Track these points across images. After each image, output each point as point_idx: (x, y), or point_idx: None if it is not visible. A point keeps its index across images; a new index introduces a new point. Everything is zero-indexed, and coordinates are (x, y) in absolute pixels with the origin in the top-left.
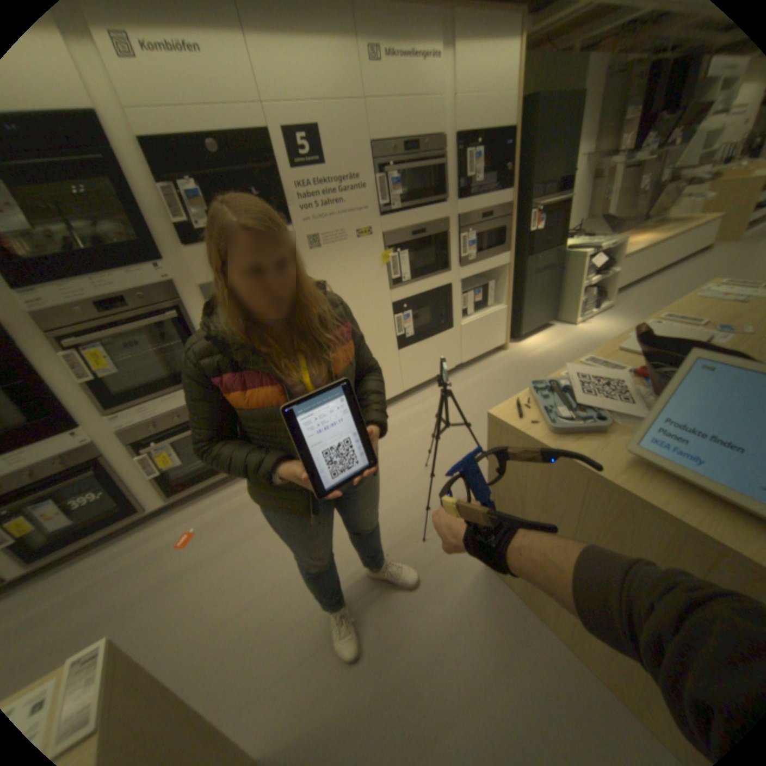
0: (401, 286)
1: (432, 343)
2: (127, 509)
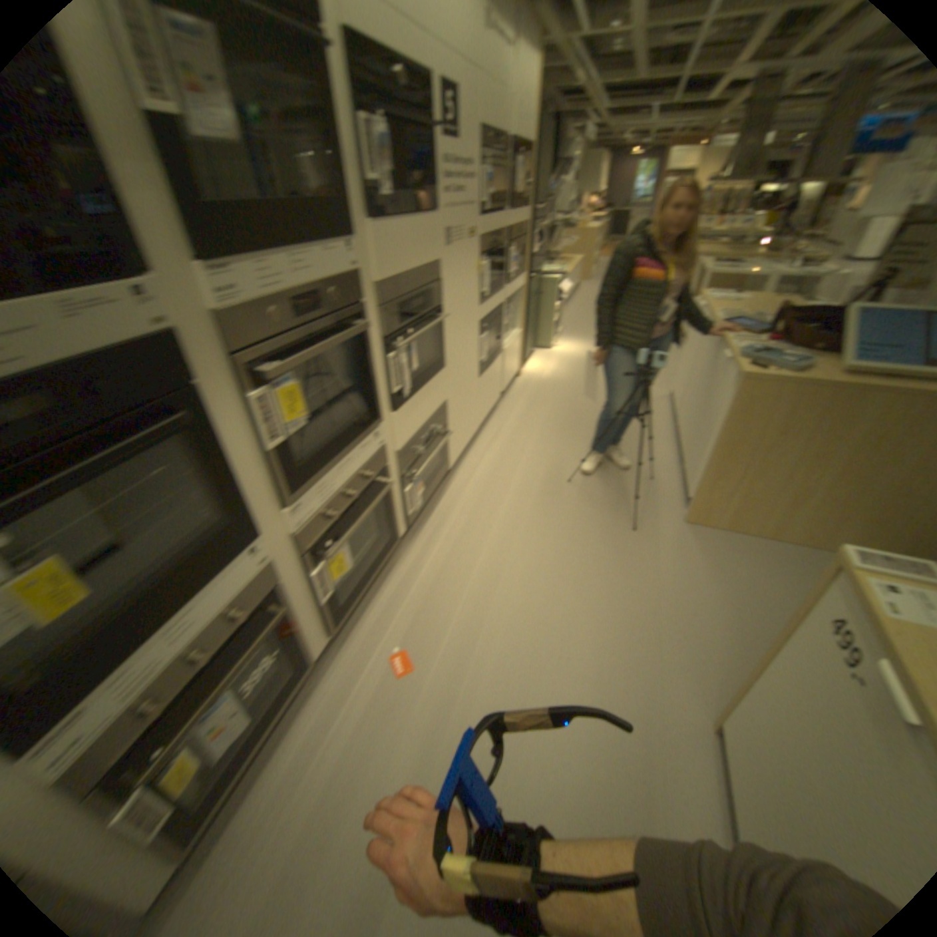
0: (485, 301)
1: (493, 369)
2: (298, 662)
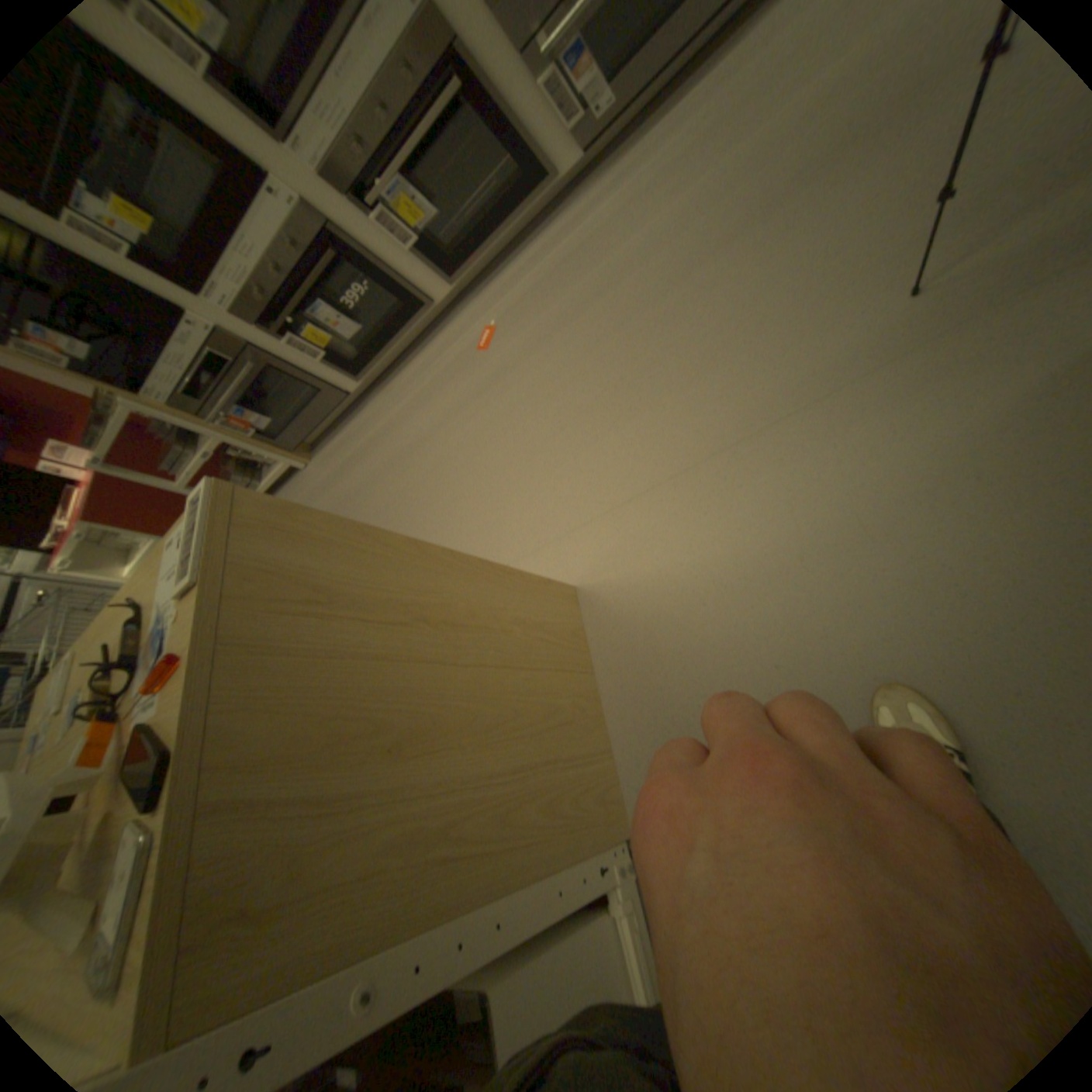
0: None
1: None
2: (411, 295)
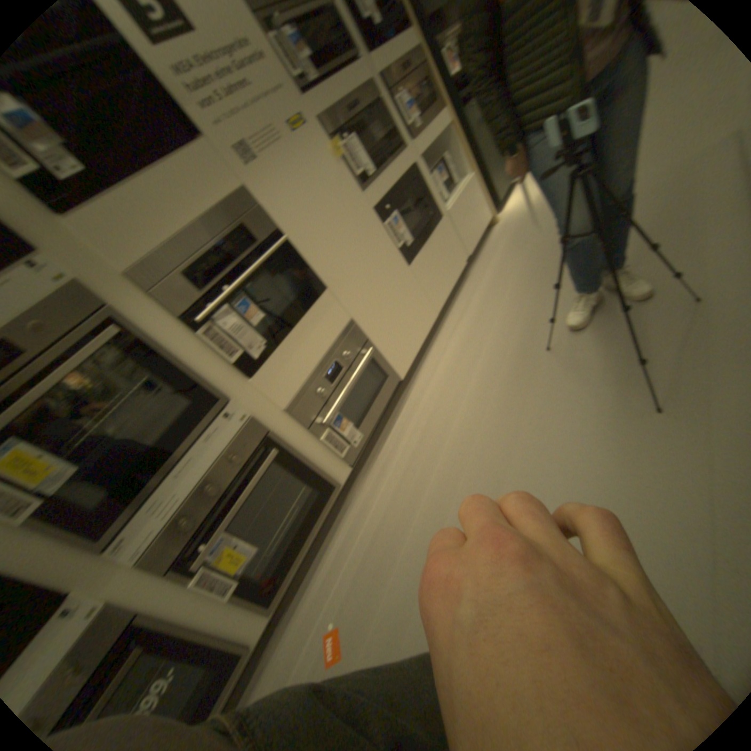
0: (370, 175)
1: (435, 236)
2: (227, 654)
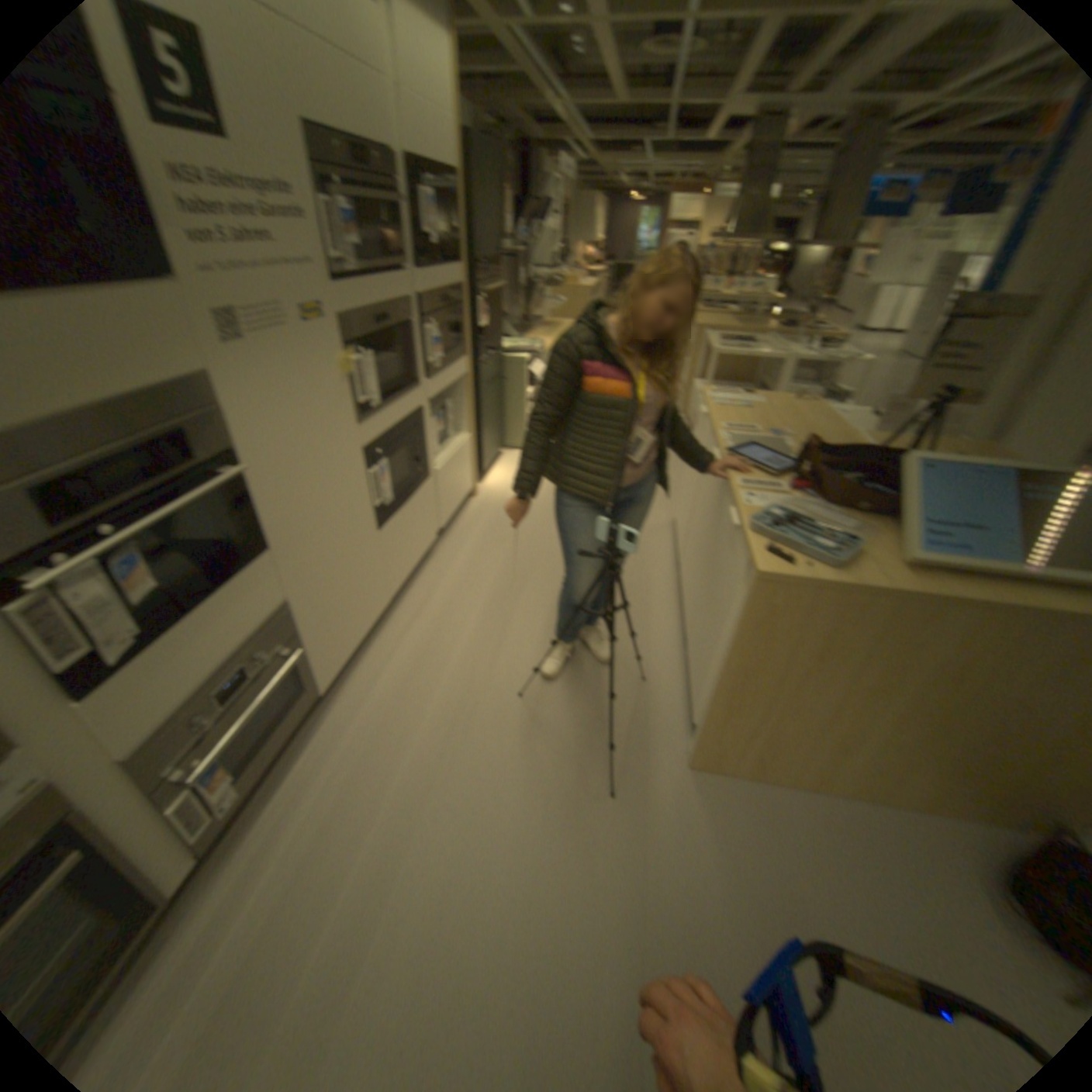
0: (365, 413)
1: (408, 505)
2: None
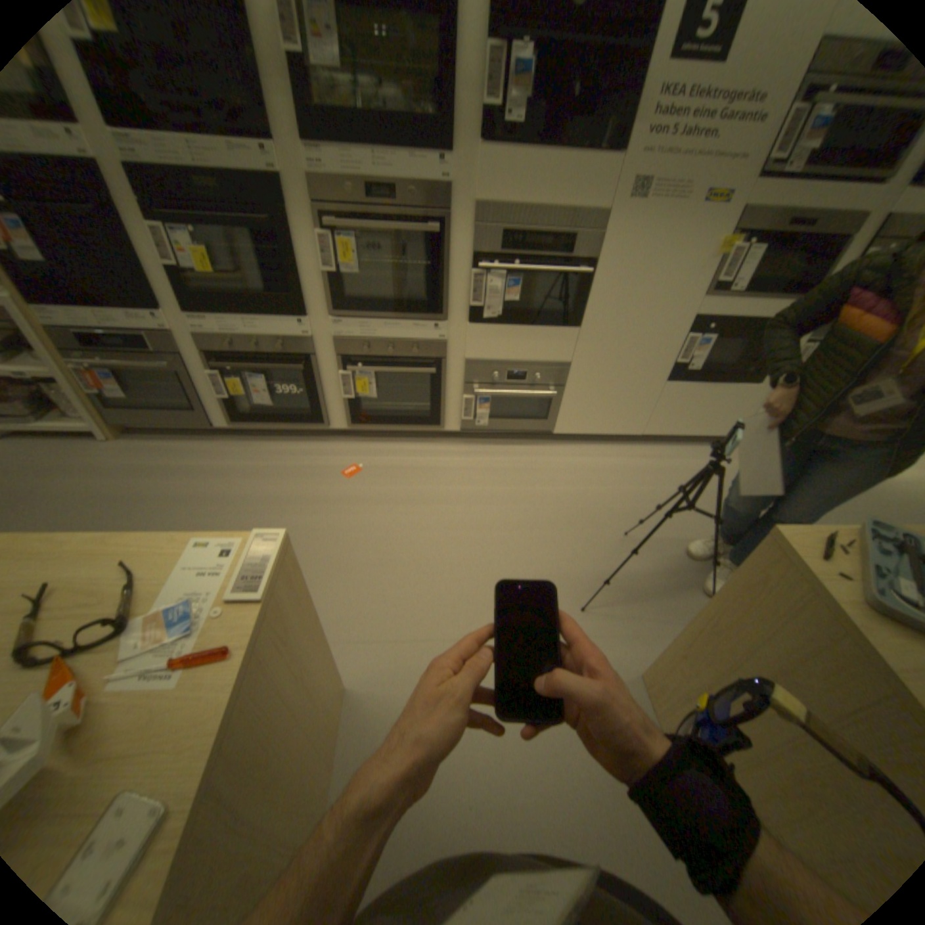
0: (725, 295)
1: (720, 391)
2: (318, 417)
